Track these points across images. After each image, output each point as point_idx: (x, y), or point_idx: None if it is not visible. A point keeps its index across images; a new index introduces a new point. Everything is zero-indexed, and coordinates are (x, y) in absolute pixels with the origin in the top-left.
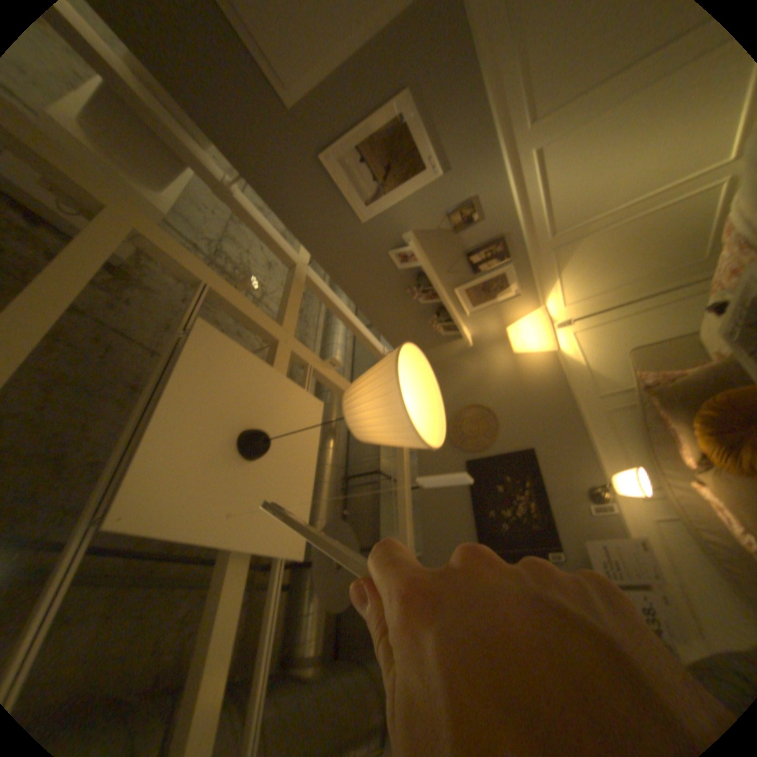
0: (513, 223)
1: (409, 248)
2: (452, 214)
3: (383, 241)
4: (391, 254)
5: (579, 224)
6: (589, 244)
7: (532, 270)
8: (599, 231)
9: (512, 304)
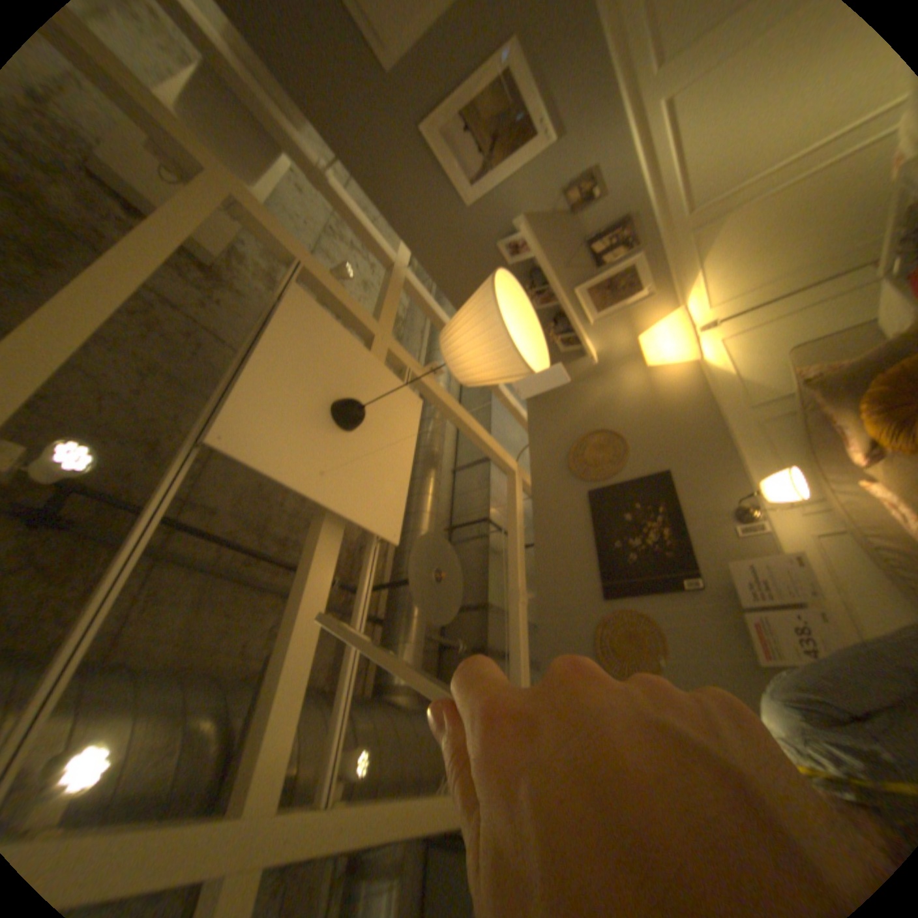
0: (642, 196)
1: (521, 233)
2: (570, 188)
3: (491, 228)
4: (501, 243)
5: (724, 193)
6: (738, 220)
7: (669, 259)
8: (749, 201)
9: (646, 306)
